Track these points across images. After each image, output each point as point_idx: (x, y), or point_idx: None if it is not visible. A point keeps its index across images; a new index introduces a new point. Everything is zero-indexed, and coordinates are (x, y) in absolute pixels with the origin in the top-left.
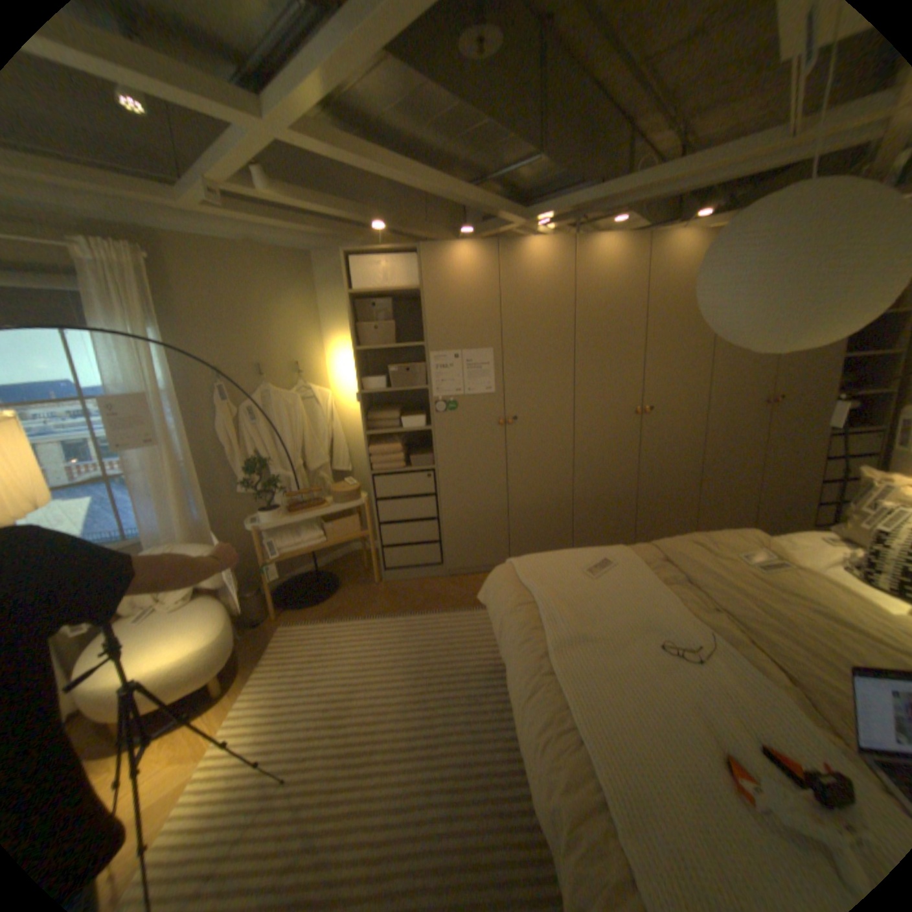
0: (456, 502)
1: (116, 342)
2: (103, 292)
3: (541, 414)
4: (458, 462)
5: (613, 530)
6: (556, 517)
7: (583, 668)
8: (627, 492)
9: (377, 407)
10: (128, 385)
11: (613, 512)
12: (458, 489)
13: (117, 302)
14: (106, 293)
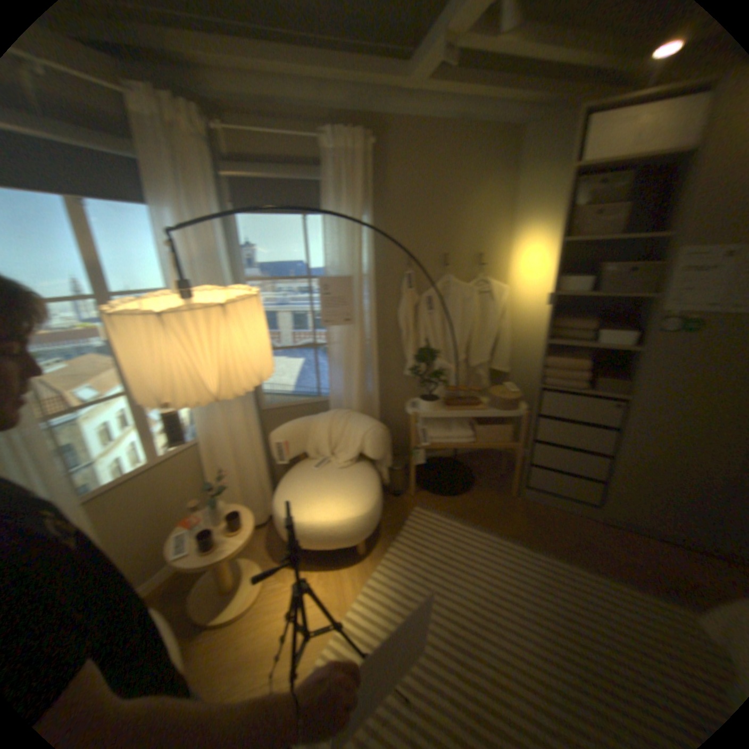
0: (652, 447)
1: (341, 228)
2: (339, 179)
3: None
4: (675, 401)
5: None
6: None
7: None
8: None
9: (565, 310)
10: (344, 268)
11: None
12: (661, 433)
13: (347, 189)
14: (341, 181)
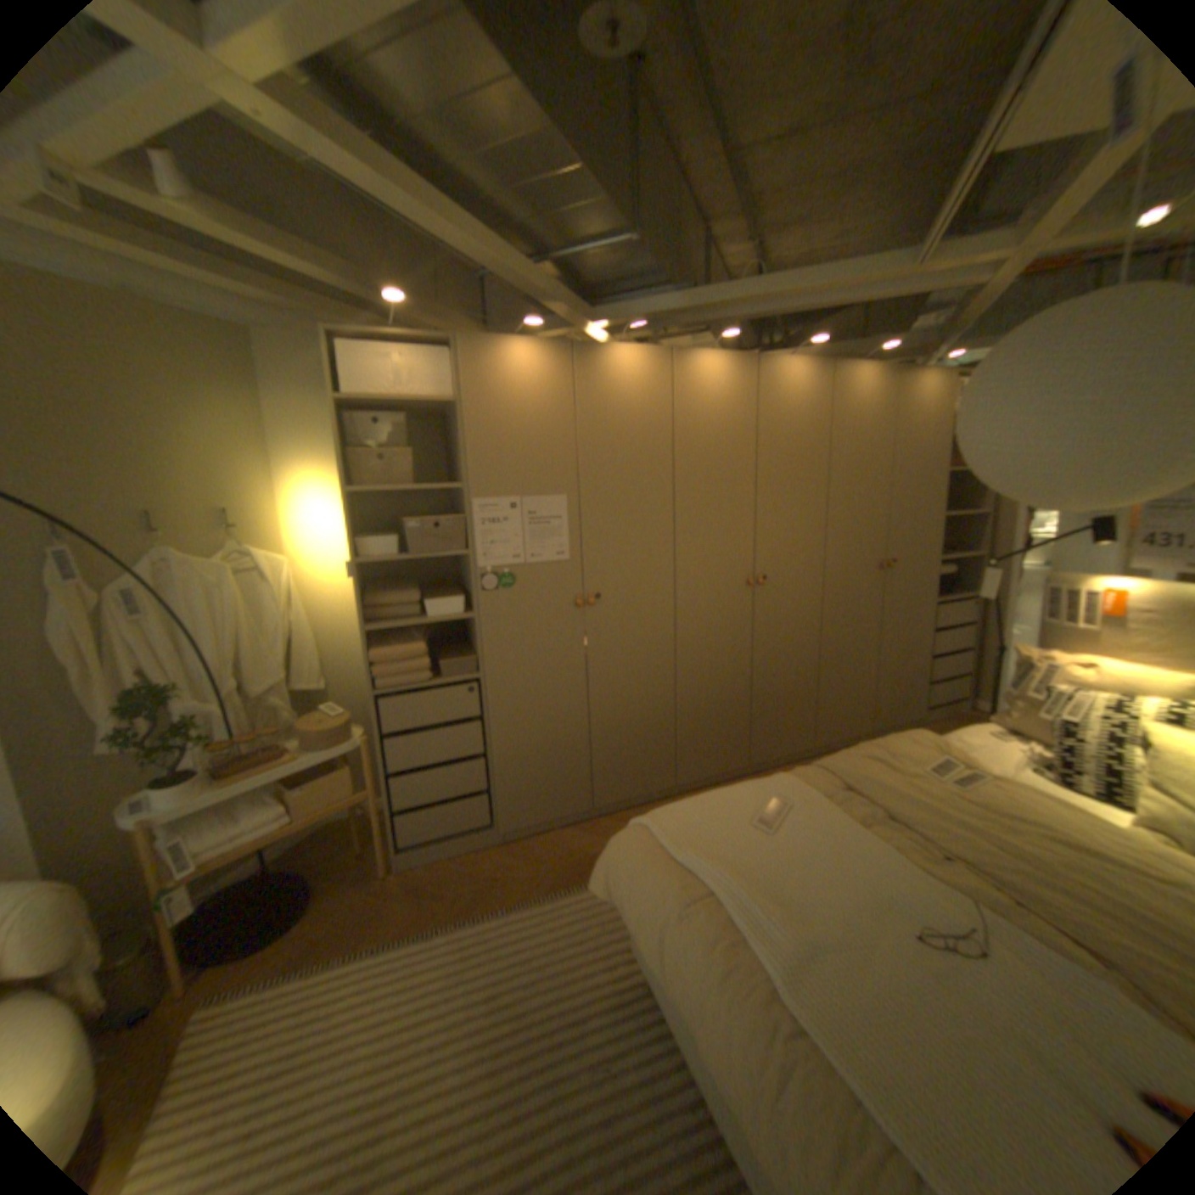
0: (515, 726)
1: None
2: None
3: (634, 589)
4: (518, 665)
5: (725, 741)
6: (655, 733)
7: (845, 1010)
8: (740, 689)
9: (378, 583)
10: None
11: (725, 717)
12: (518, 706)
13: None
14: None
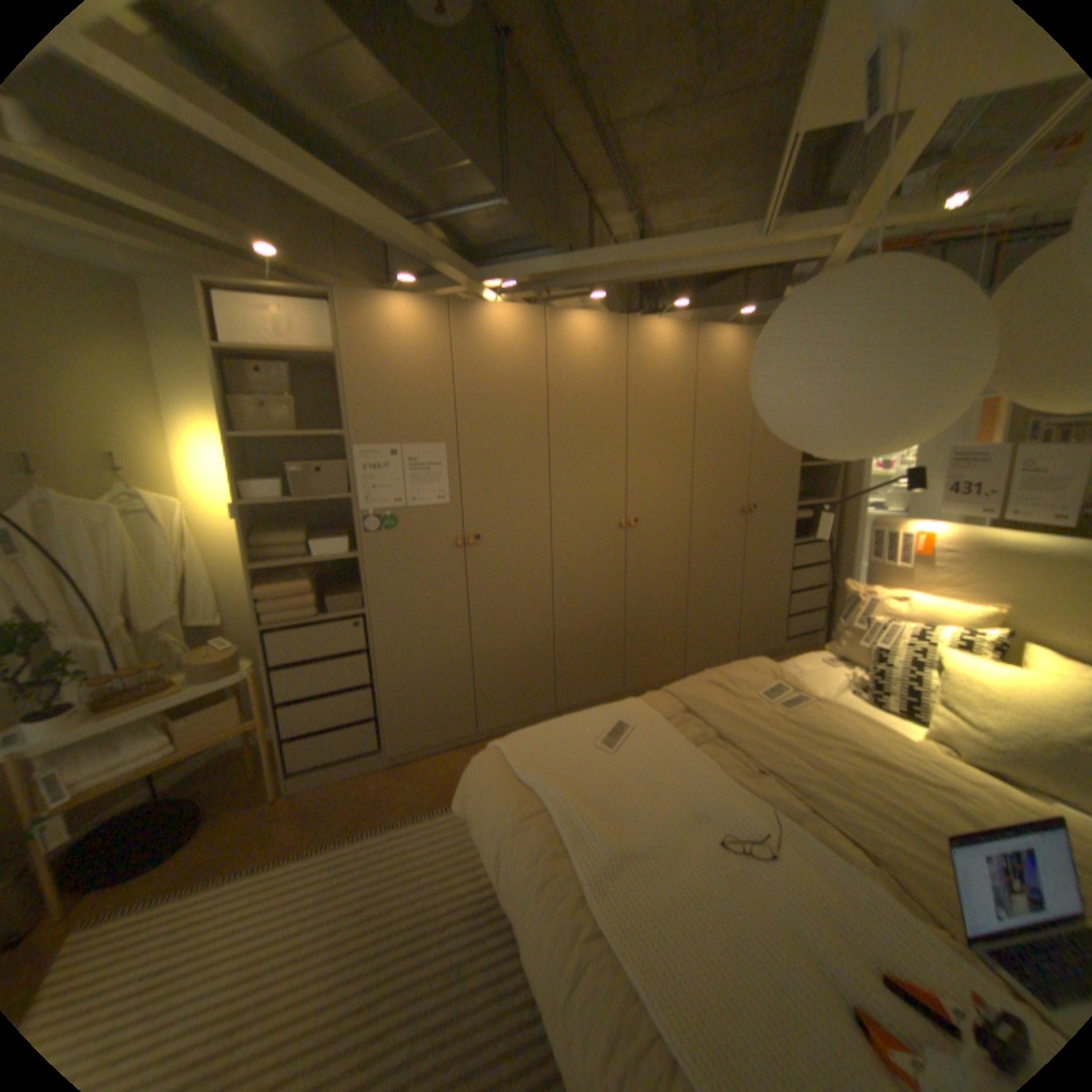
0: (399, 658)
1: None
2: None
3: (512, 531)
4: (401, 602)
5: (600, 670)
6: (534, 663)
7: (640, 913)
8: (614, 622)
9: (266, 525)
10: None
11: (600, 648)
12: (402, 640)
13: None
14: None
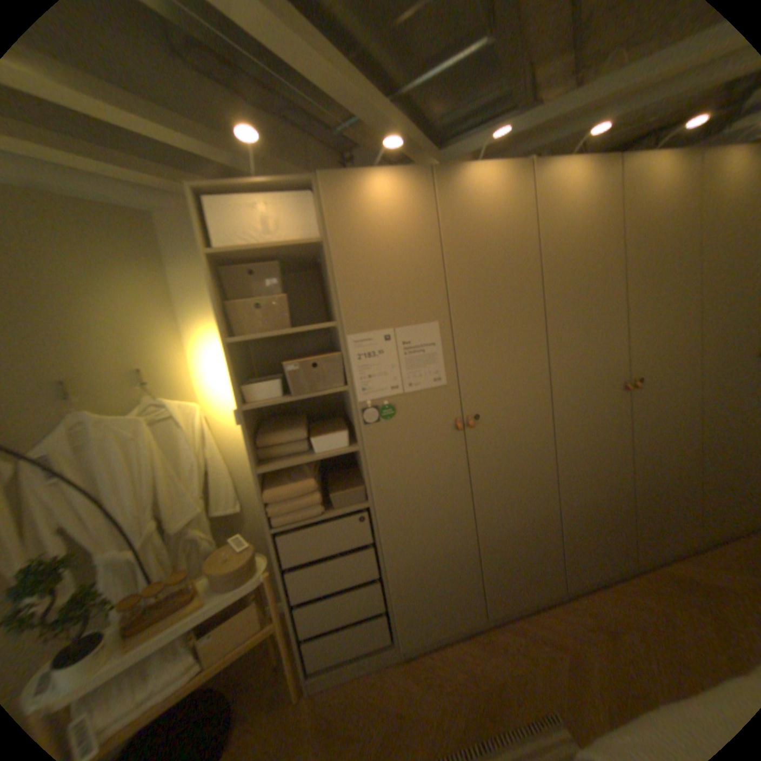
0: (407, 550)
1: None
2: None
3: (512, 406)
4: (405, 492)
5: (613, 545)
6: (543, 544)
7: None
8: (625, 493)
9: (272, 420)
10: None
11: (612, 522)
12: (409, 531)
13: None
14: None
